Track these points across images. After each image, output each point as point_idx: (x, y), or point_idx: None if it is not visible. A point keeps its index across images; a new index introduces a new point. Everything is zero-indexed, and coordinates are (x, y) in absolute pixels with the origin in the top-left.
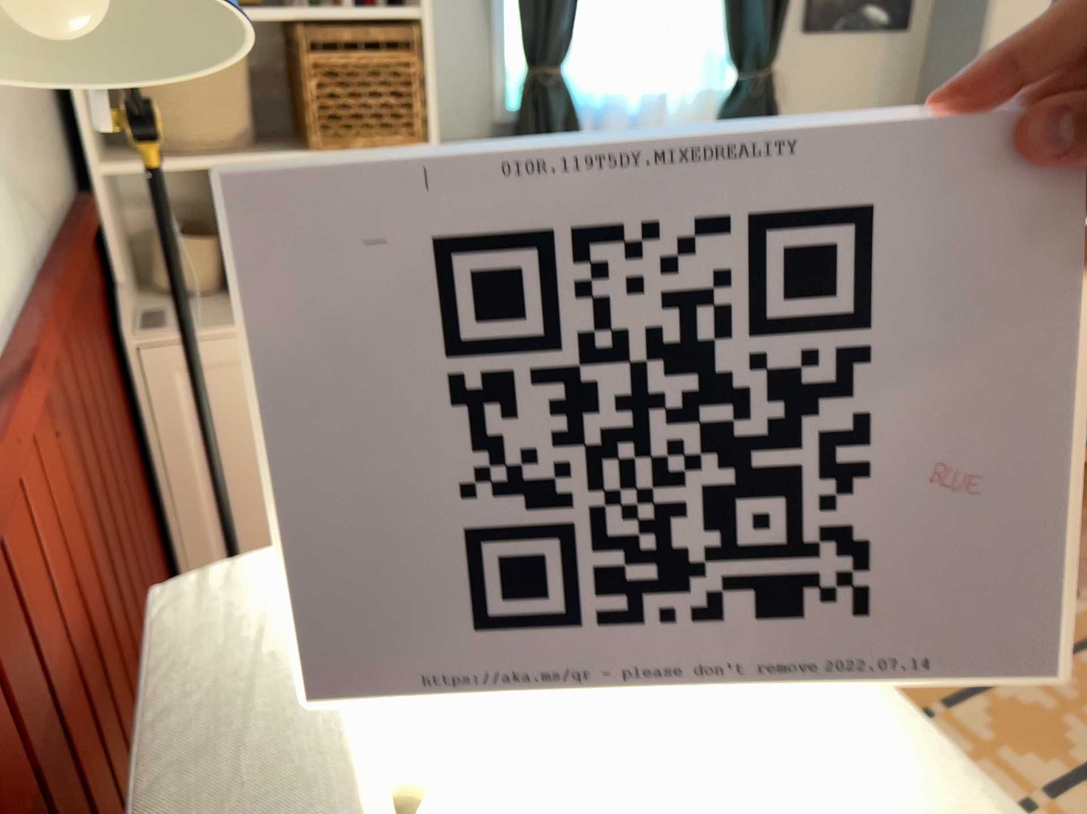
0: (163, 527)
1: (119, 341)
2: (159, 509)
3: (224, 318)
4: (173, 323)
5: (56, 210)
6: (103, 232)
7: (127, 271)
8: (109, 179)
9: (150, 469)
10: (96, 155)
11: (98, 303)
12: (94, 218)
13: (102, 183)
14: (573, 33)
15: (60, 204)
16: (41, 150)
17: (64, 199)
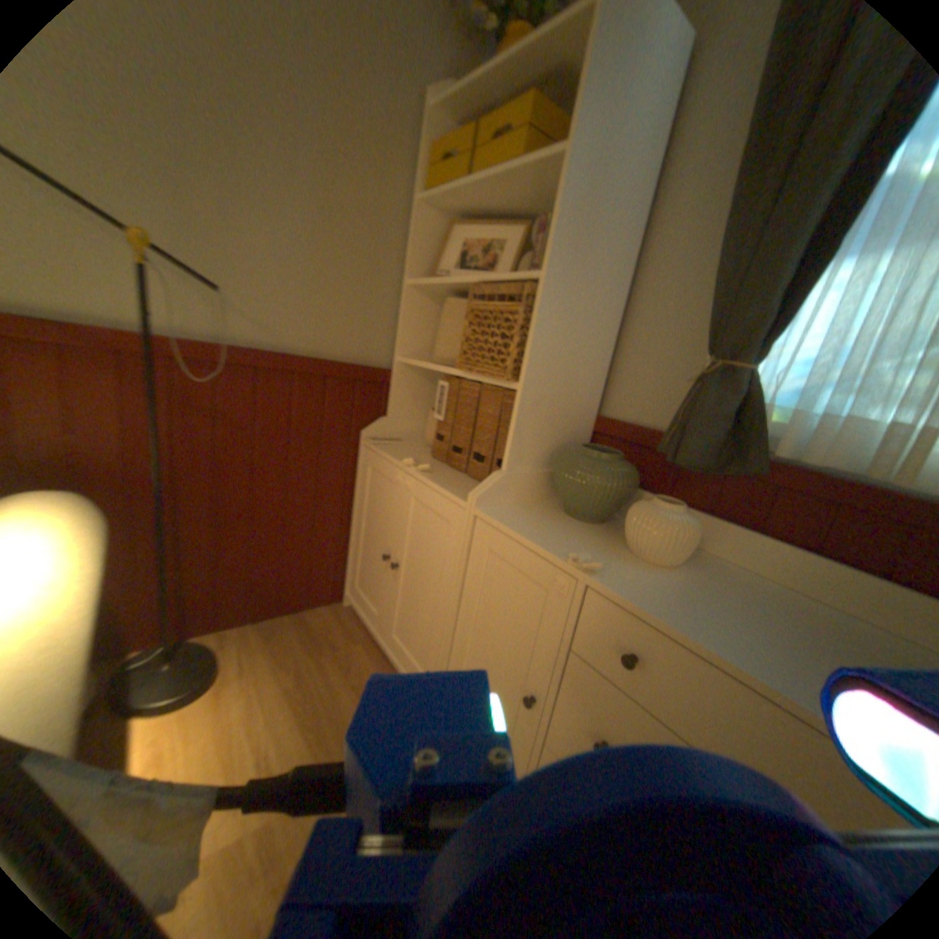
0: (349, 543)
1: (361, 438)
2: (350, 532)
3: (401, 453)
4: (387, 444)
5: (328, 353)
6: (392, 390)
7: (405, 417)
8: (420, 371)
9: (353, 510)
10: (401, 351)
11: (349, 411)
12: (370, 374)
13: (399, 365)
14: (783, 326)
15: (342, 355)
16: (331, 323)
17: (355, 357)
